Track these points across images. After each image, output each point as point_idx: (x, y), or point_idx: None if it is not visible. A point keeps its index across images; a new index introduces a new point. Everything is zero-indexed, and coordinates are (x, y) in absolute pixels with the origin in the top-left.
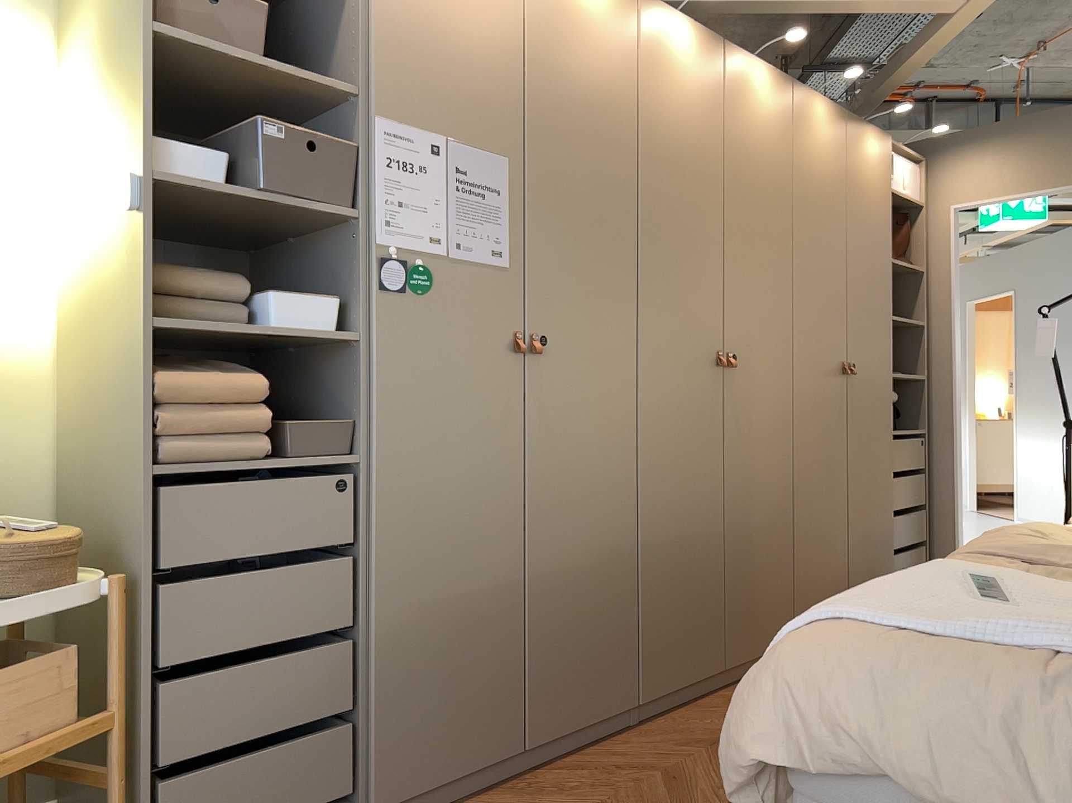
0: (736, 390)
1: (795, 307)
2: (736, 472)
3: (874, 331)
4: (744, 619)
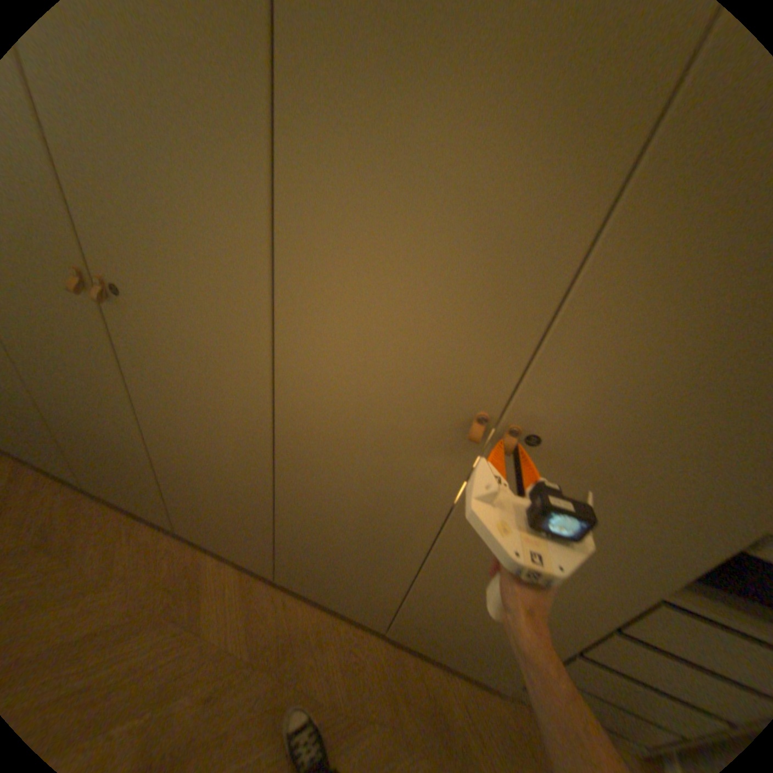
0: (126, 339)
1: (274, 246)
2: (151, 423)
3: (712, 415)
4: (190, 526)
